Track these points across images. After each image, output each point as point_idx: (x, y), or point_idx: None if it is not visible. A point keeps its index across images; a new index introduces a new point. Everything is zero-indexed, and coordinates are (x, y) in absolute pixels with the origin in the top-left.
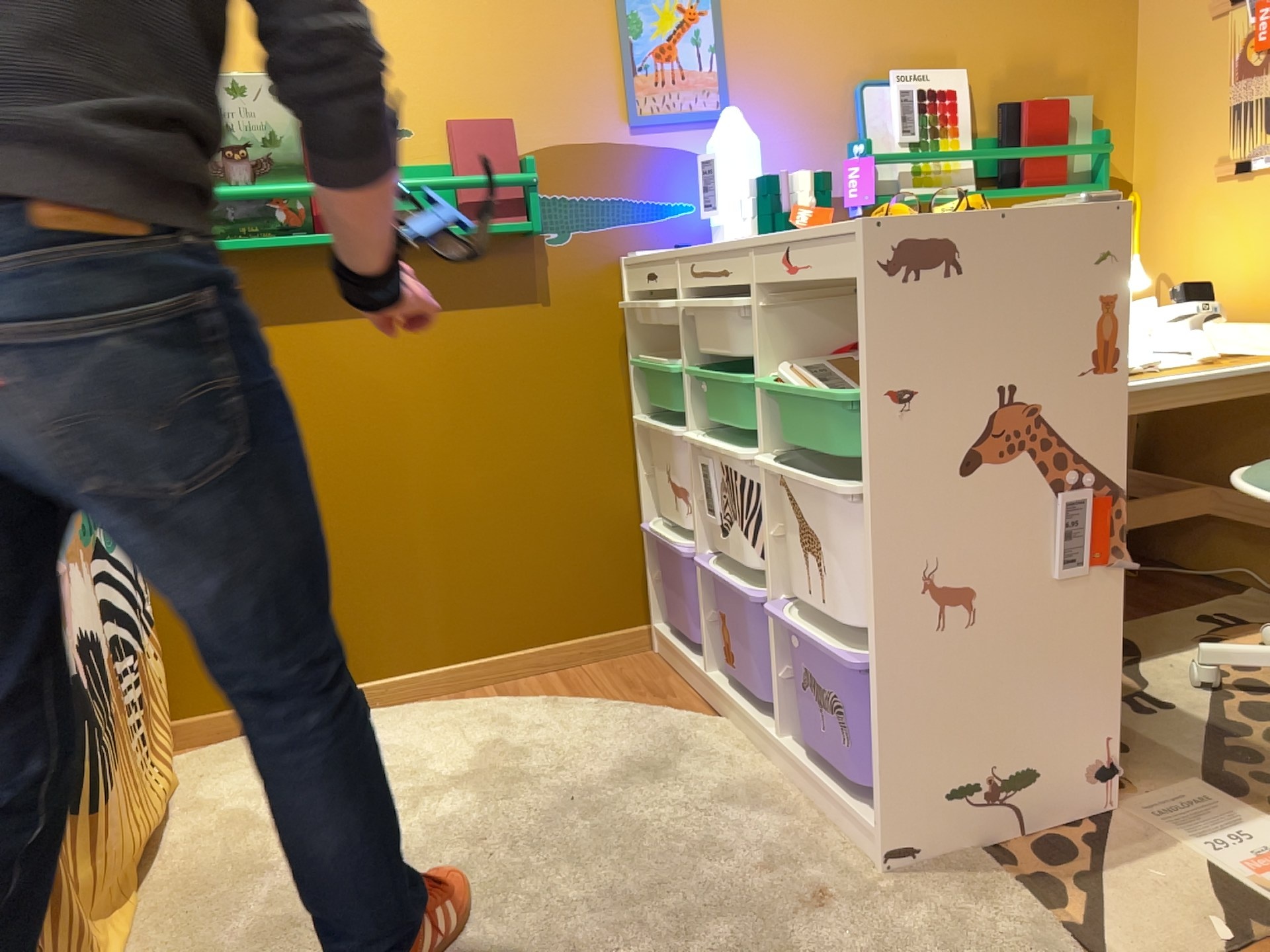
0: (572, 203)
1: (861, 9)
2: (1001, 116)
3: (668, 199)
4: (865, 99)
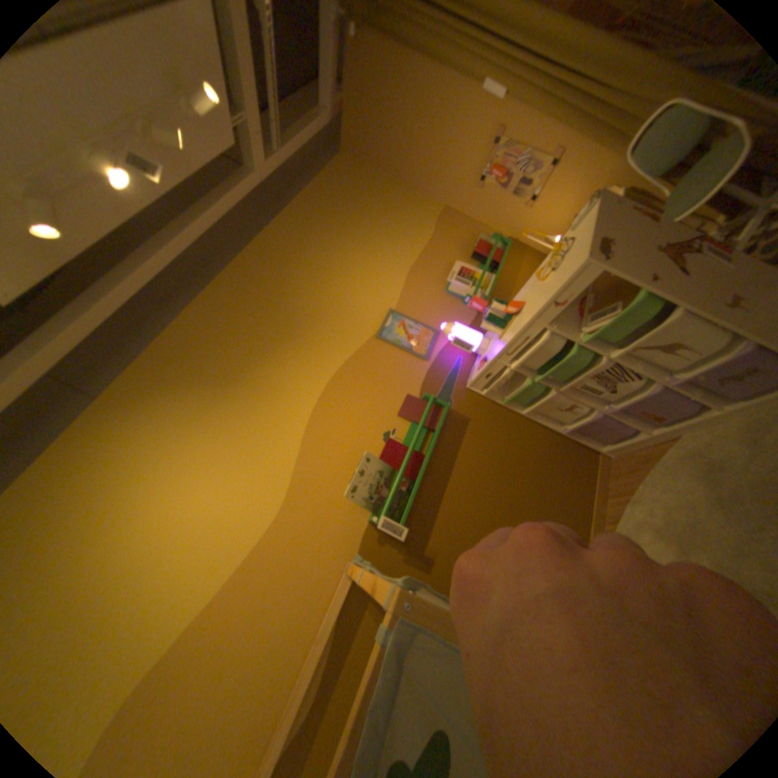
0: (441, 392)
1: (424, 278)
2: (475, 257)
3: (454, 362)
4: (451, 290)
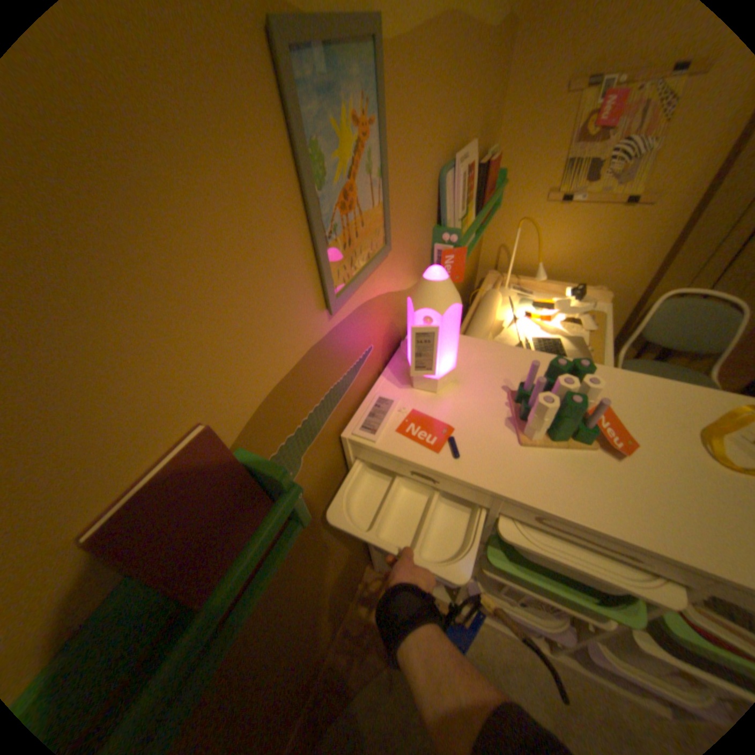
0: (297, 434)
1: (449, 84)
2: (482, 172)
3: (360, 355)
4: (447, 185)
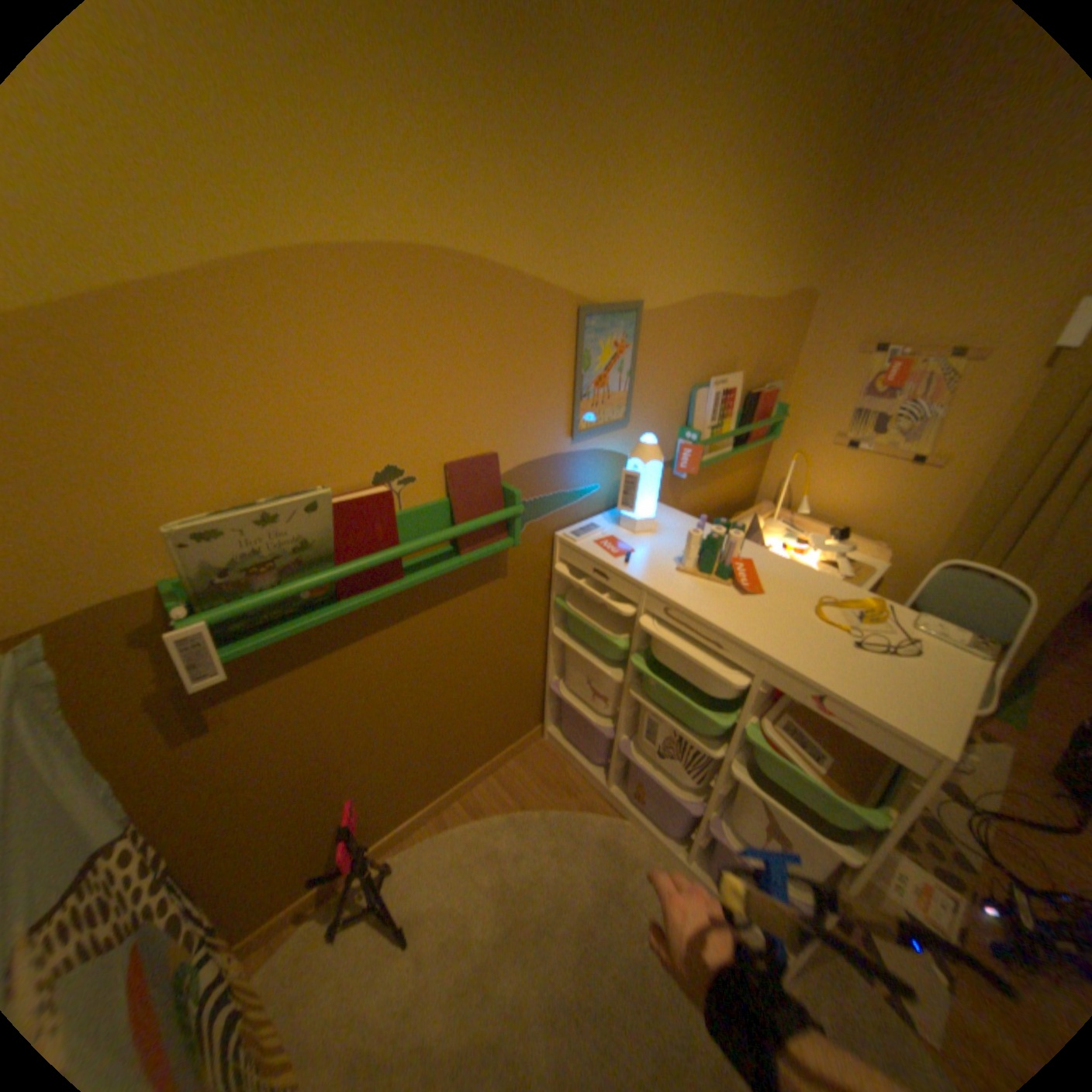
0: (528, 504)
1: (706, 334)
2: (750, 400)
3: (585, 486)
4: (696, 398)
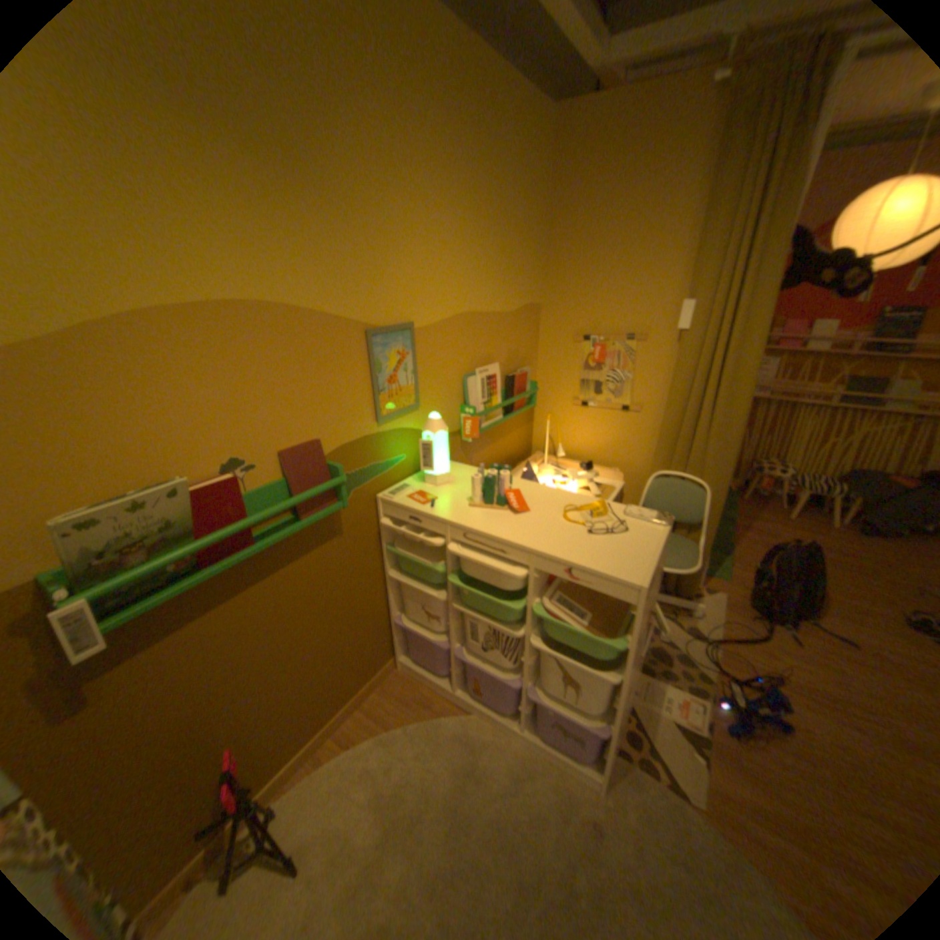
0: (352, 476)
1: (465, 339)
2: (508, 381)
3: (395, 456)
4: (468, 384)
